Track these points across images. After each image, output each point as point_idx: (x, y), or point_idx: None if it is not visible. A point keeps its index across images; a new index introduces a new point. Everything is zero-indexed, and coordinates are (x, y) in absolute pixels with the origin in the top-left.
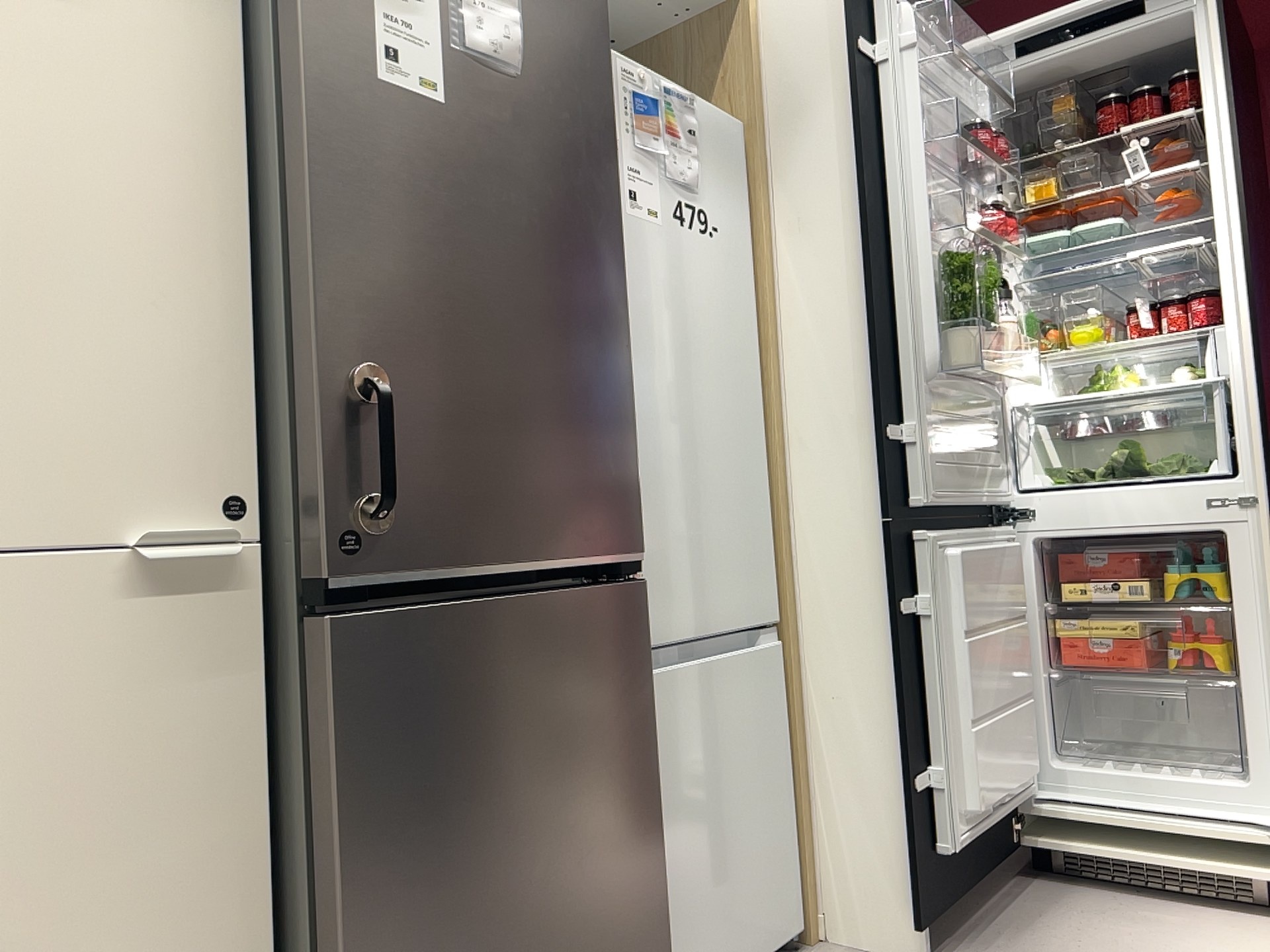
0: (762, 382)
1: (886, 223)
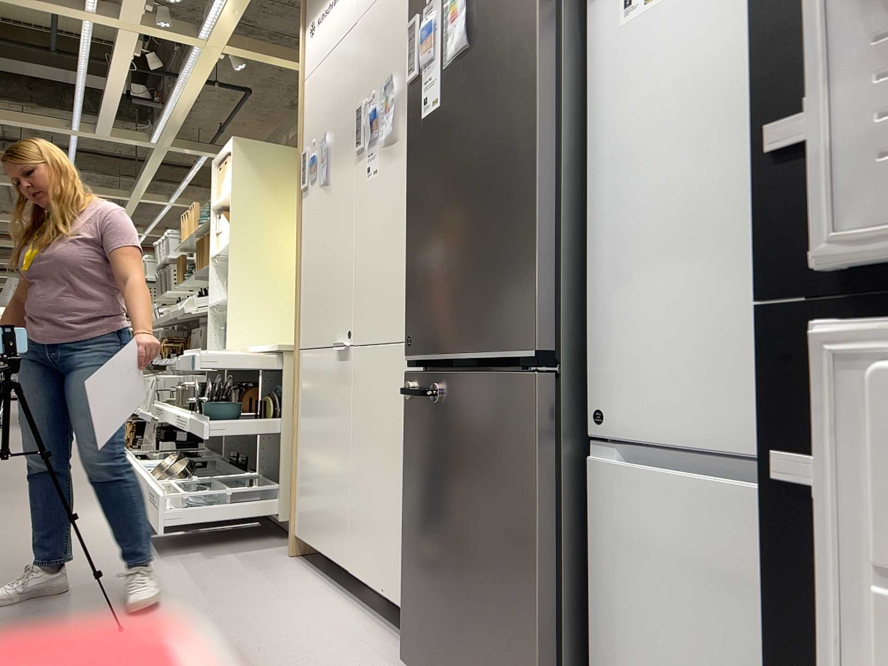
0: None
1: None
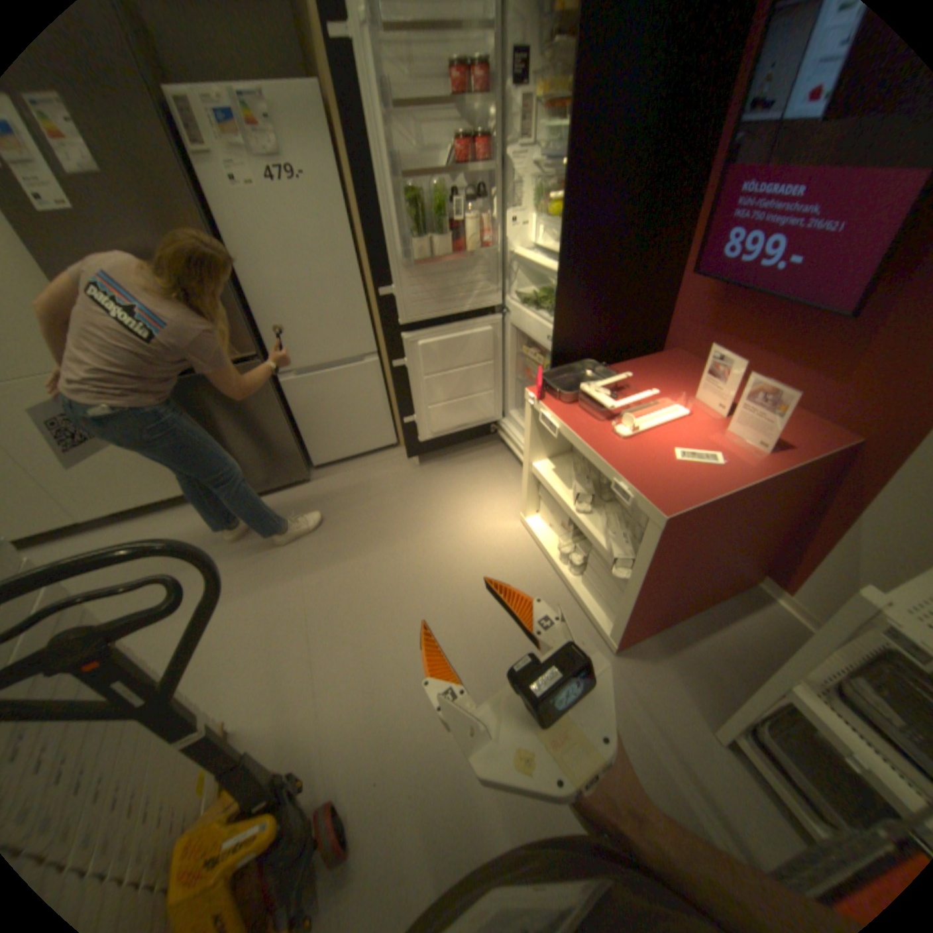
0: (359, 246)
1: (371, 172)
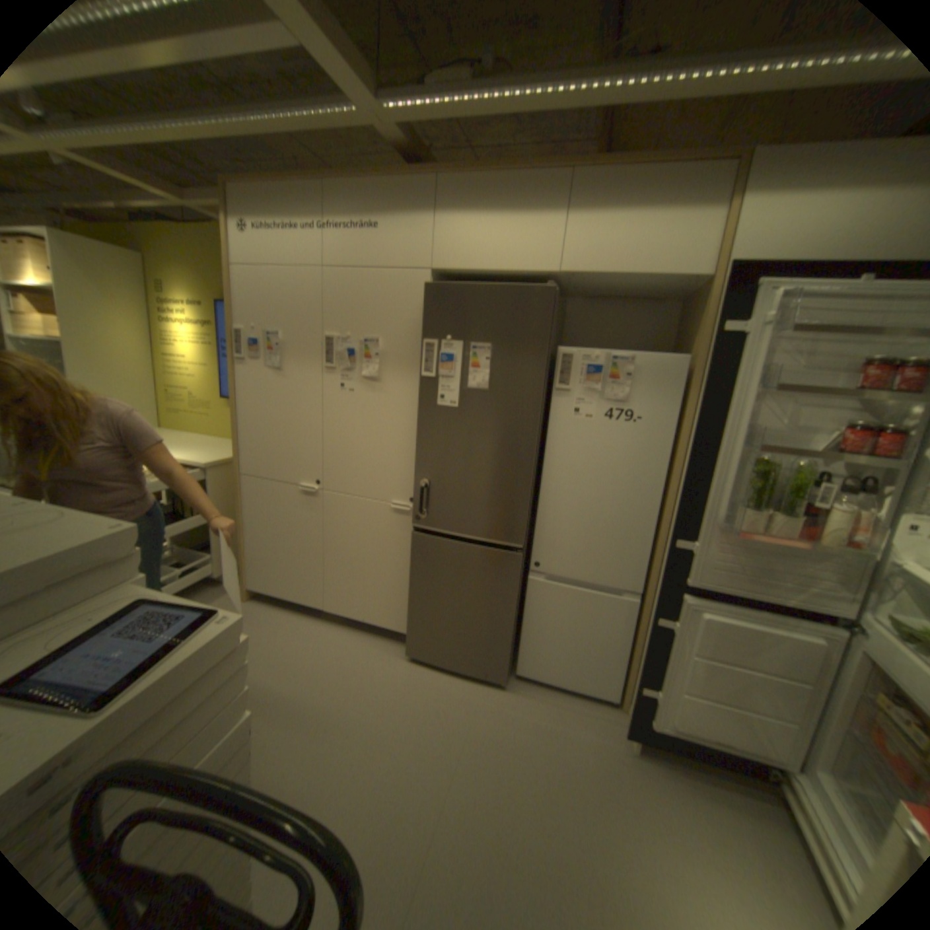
0: (668, 489)
1: (720, 434)
